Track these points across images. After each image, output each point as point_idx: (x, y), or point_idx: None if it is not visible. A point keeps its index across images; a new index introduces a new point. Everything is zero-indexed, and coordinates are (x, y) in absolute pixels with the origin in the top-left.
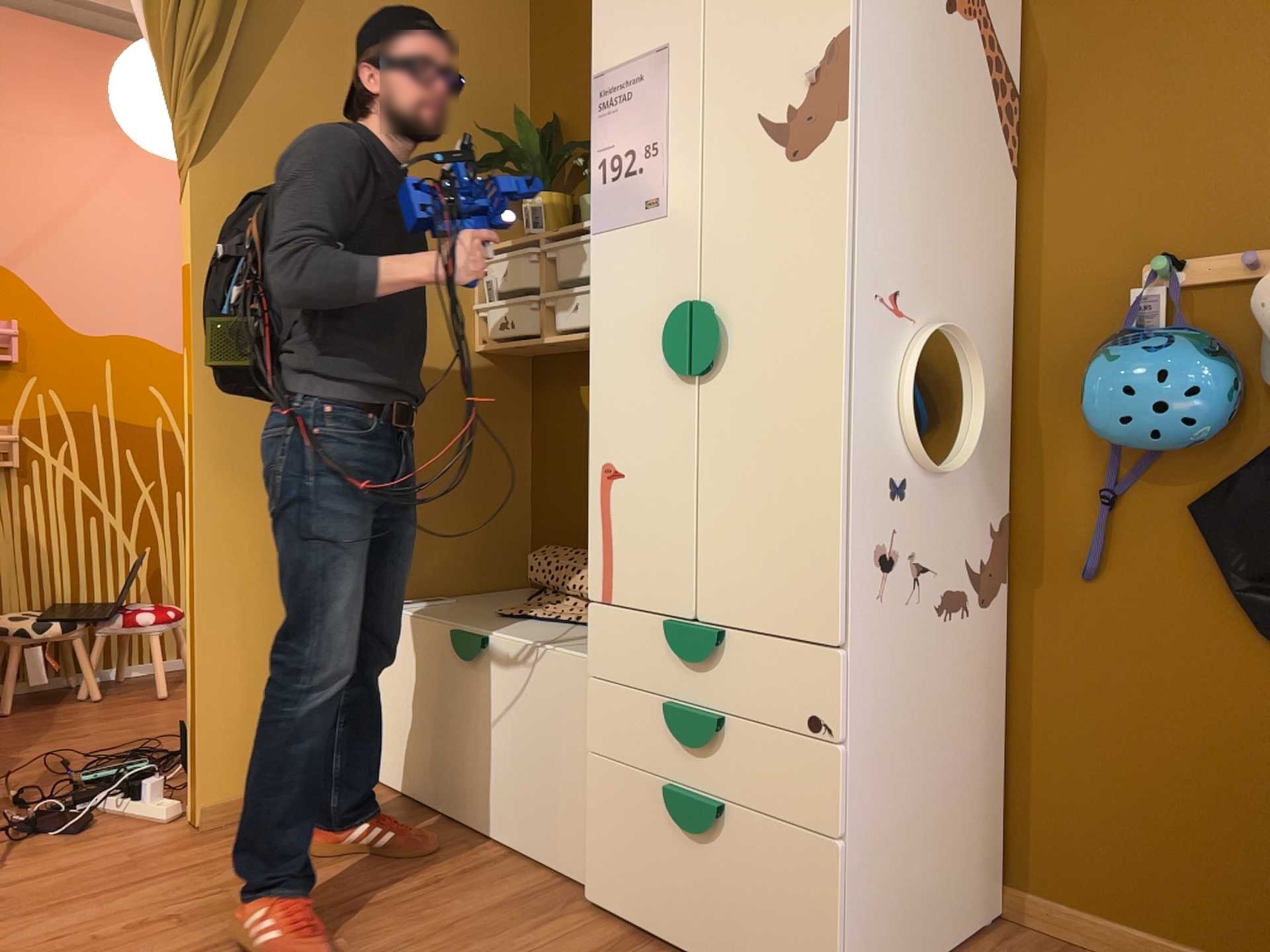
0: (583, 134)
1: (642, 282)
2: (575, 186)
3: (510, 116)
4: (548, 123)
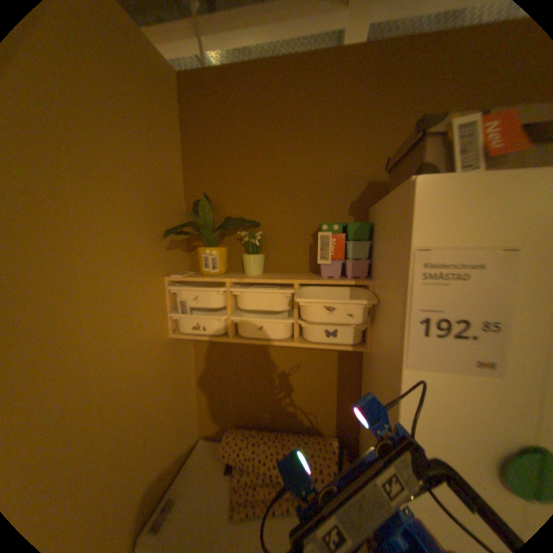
0: (230, 209)
1: (468, 416)
2: (226, 238)
3: (177, 190)
4: (201, 197)
